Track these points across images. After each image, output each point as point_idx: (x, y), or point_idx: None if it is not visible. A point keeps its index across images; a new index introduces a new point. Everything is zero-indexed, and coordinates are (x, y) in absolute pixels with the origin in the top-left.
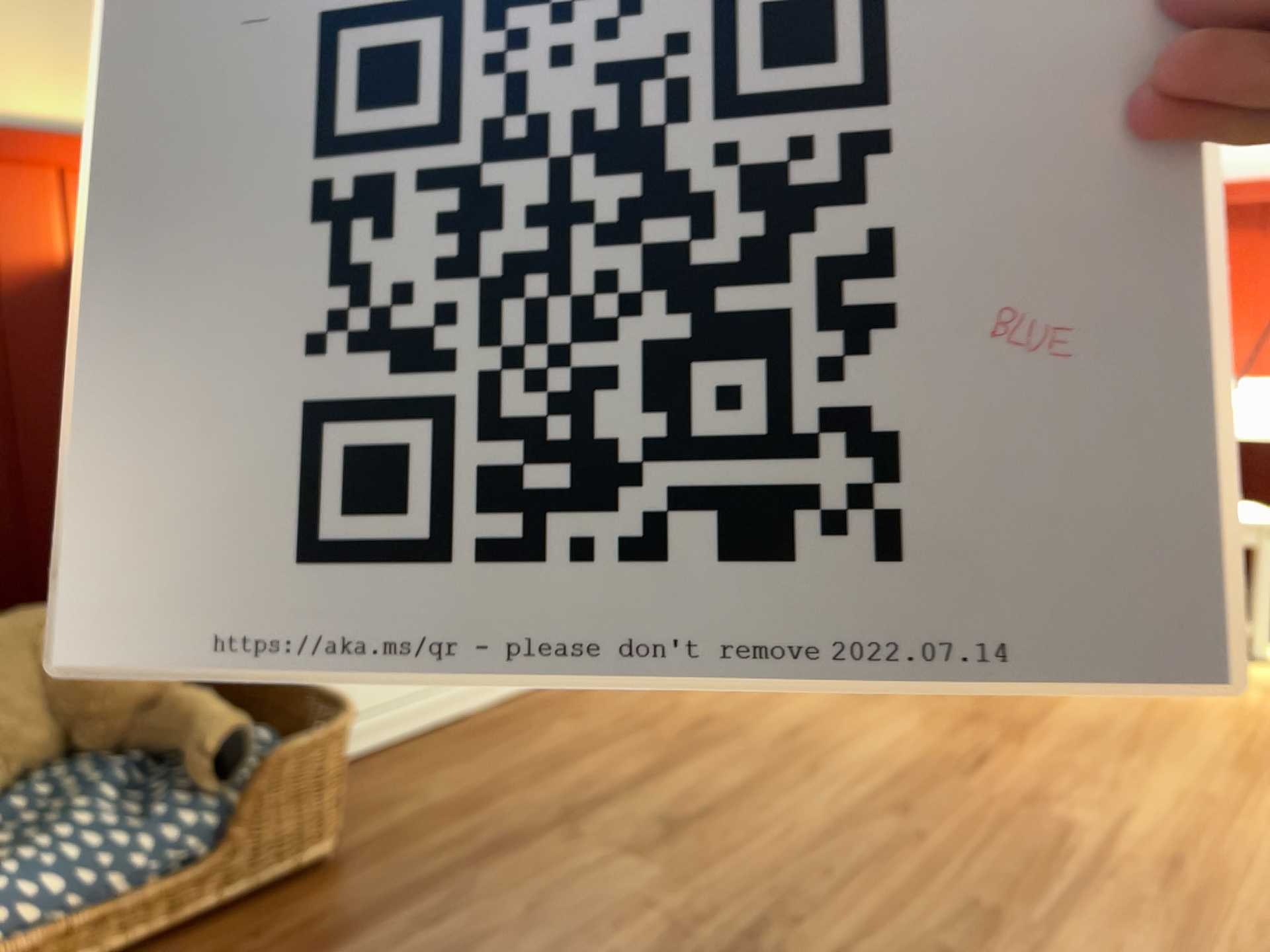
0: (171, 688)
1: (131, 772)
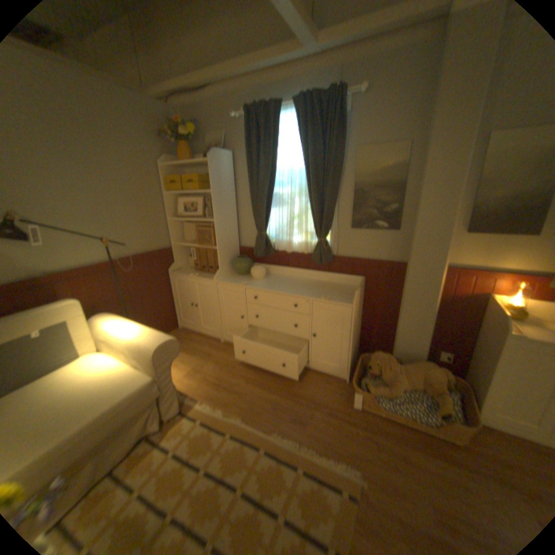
0: (448, 395)
1: (432, 405)
